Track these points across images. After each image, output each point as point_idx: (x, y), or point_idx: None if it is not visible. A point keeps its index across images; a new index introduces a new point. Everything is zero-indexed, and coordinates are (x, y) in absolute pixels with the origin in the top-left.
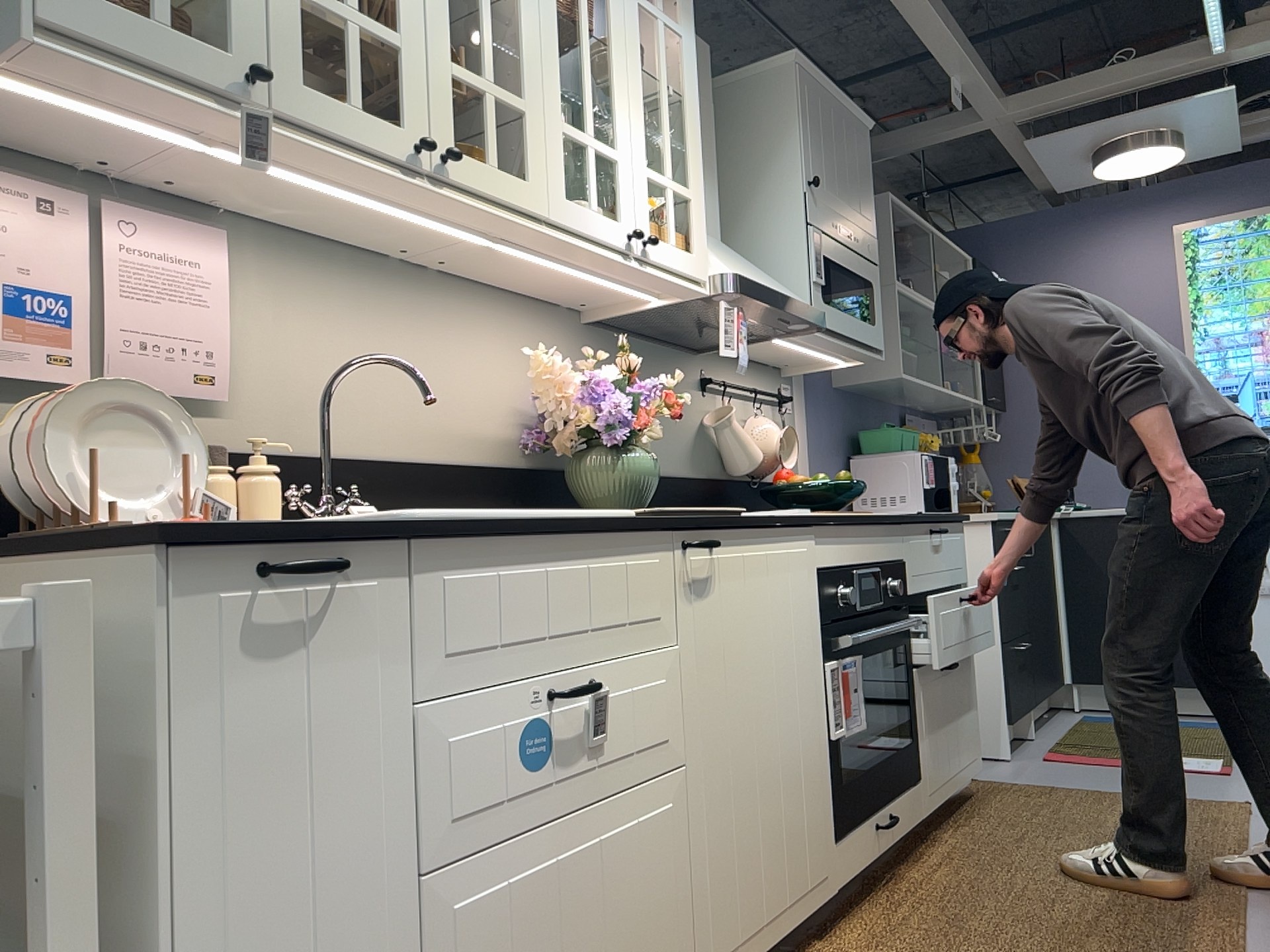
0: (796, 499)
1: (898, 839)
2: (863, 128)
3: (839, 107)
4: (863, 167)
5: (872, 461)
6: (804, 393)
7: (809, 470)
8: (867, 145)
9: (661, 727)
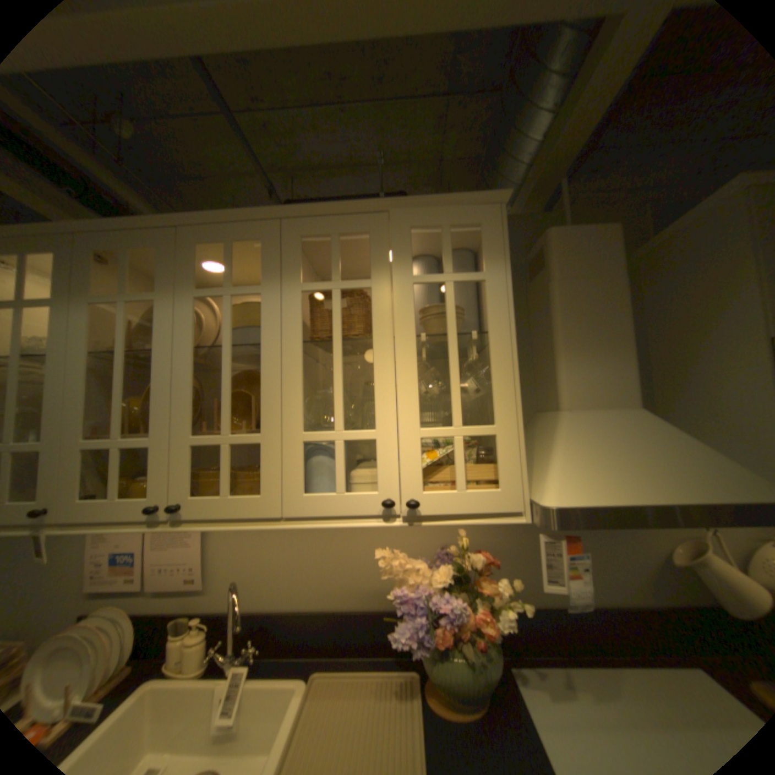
0: None
1: None
2: None
3: None
4: None
5: None
6: None
7: None
8: None
9: None
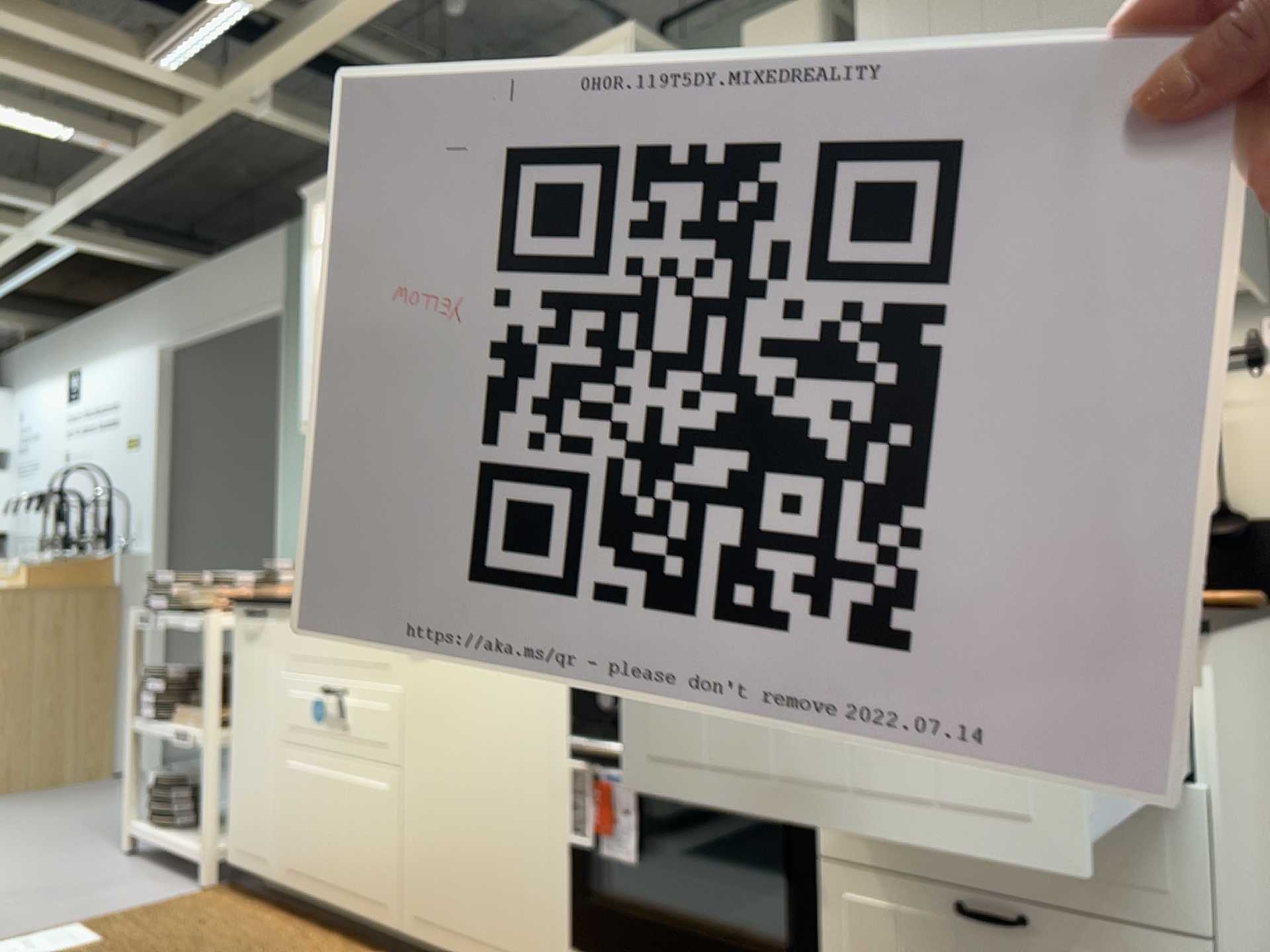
0: None
1: None
2: None
3: None
4: None
5: None
6: None
7: None
8: None
9: (383, 734)
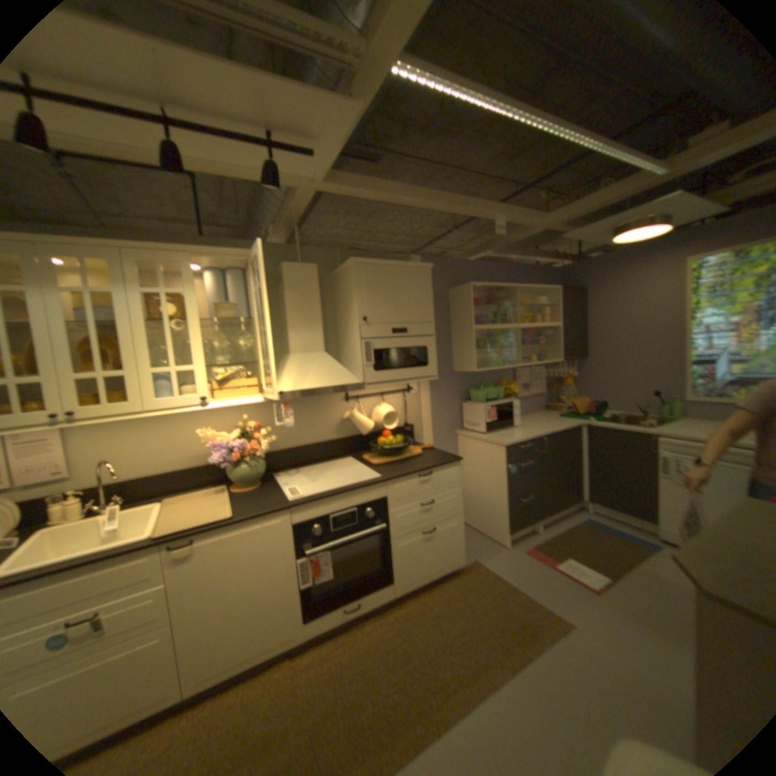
0: (376, 449)
1: (366, 611)
2: (420, 270)
3: (395, 268)
4: (418, 291)
5: (468, 405)
6: (425, 381)
7: (427, 414)
8: (425, 277)
9: (149, 615)
